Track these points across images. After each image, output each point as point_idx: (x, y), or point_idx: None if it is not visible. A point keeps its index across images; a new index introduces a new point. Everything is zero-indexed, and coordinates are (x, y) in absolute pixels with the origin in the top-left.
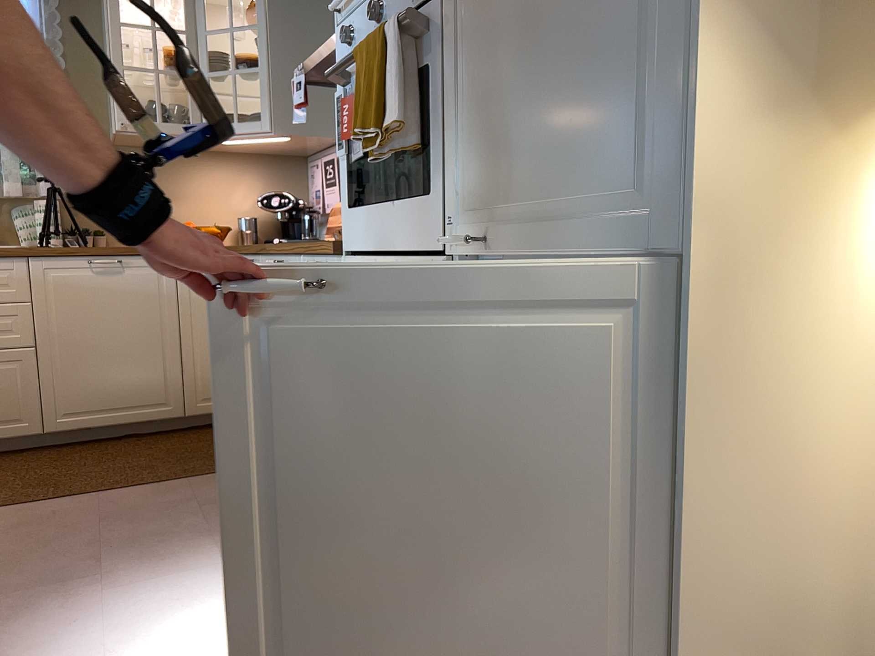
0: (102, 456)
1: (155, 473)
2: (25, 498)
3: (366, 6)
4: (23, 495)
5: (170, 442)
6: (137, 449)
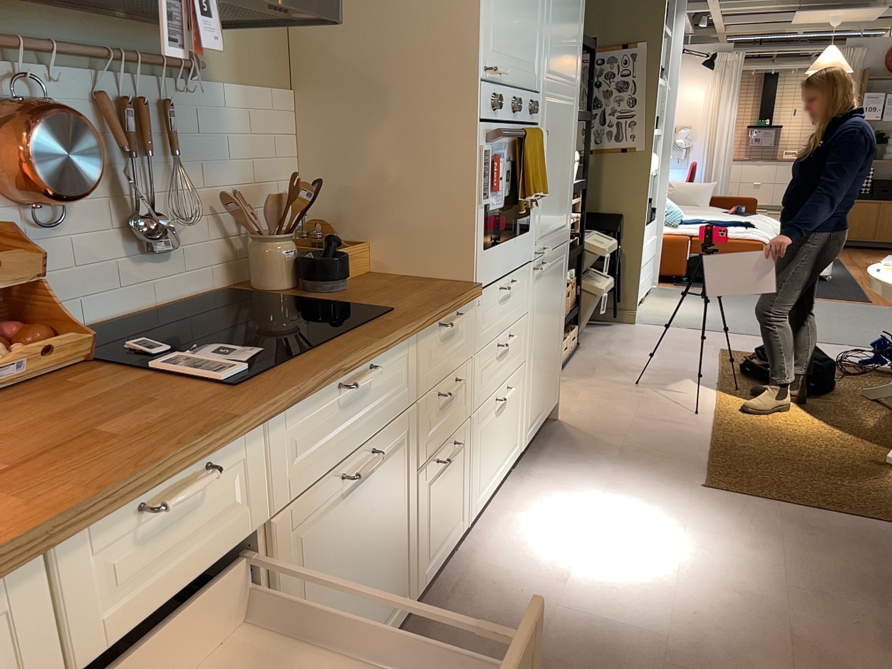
0: None
1: None
2: None
3: (502, 90)
4: None
5: None
6: None
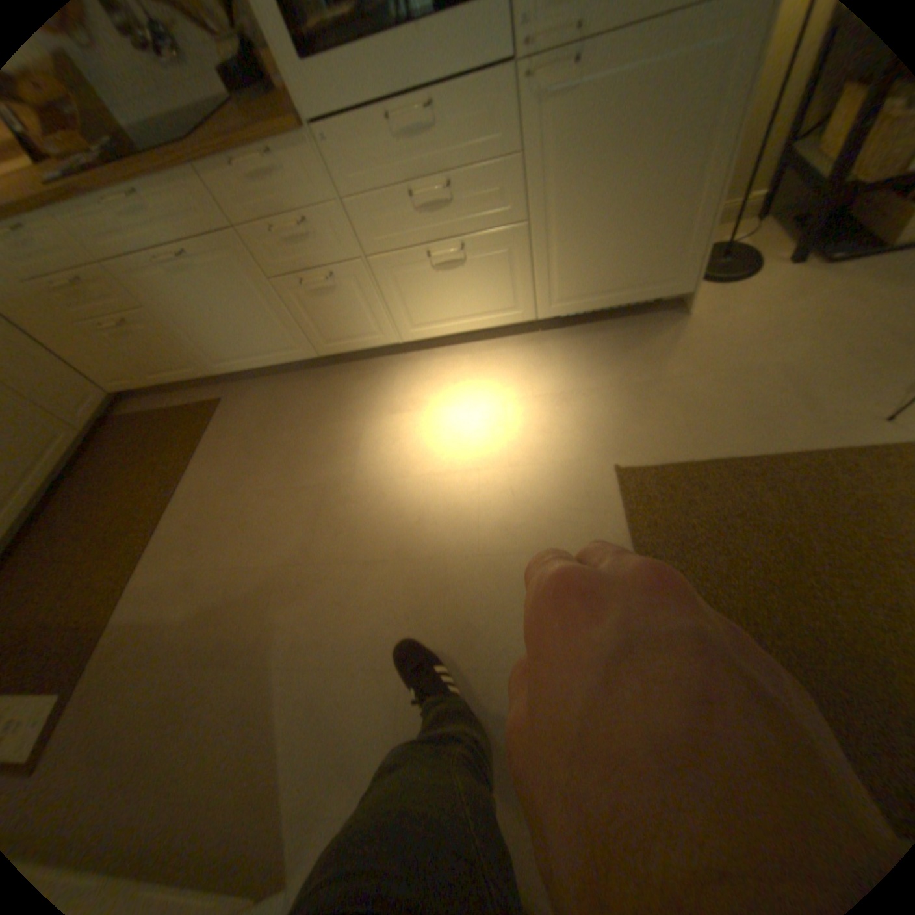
0: (82, 506)
1: (167, 463)
2: (127, 556)
3: None
4: (116, 559)
5: (105, 455)
6: (94, 479)
